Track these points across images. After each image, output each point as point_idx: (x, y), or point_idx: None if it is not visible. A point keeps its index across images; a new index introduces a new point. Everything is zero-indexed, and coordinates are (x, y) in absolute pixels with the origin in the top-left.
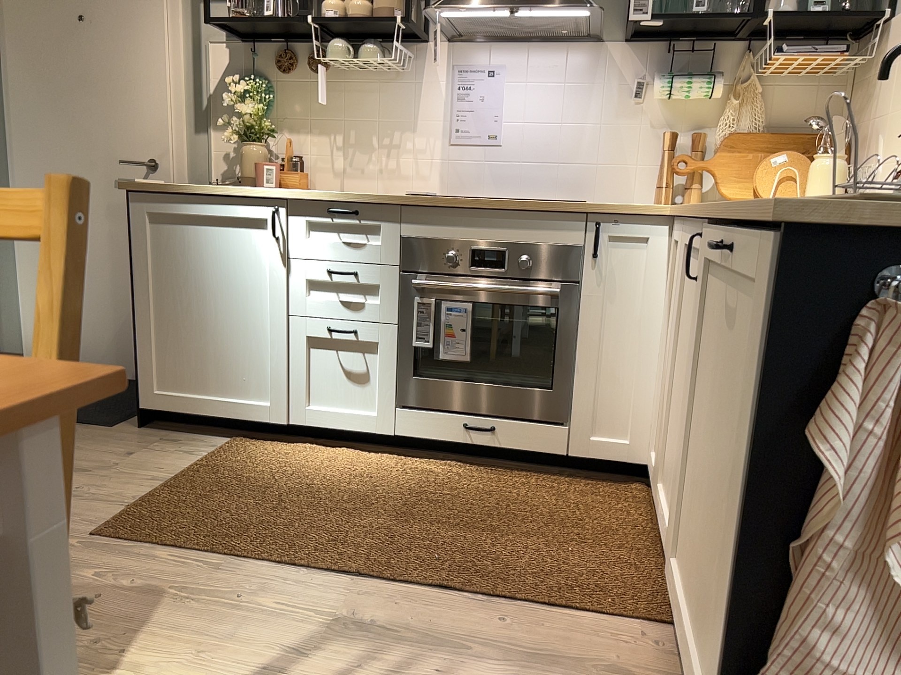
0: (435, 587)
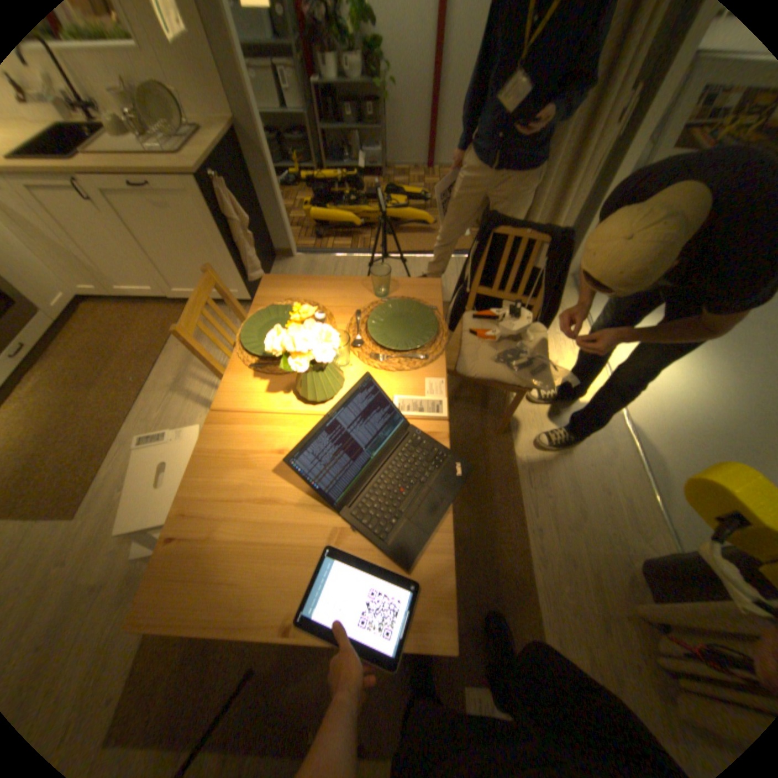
0: (151, 366)
